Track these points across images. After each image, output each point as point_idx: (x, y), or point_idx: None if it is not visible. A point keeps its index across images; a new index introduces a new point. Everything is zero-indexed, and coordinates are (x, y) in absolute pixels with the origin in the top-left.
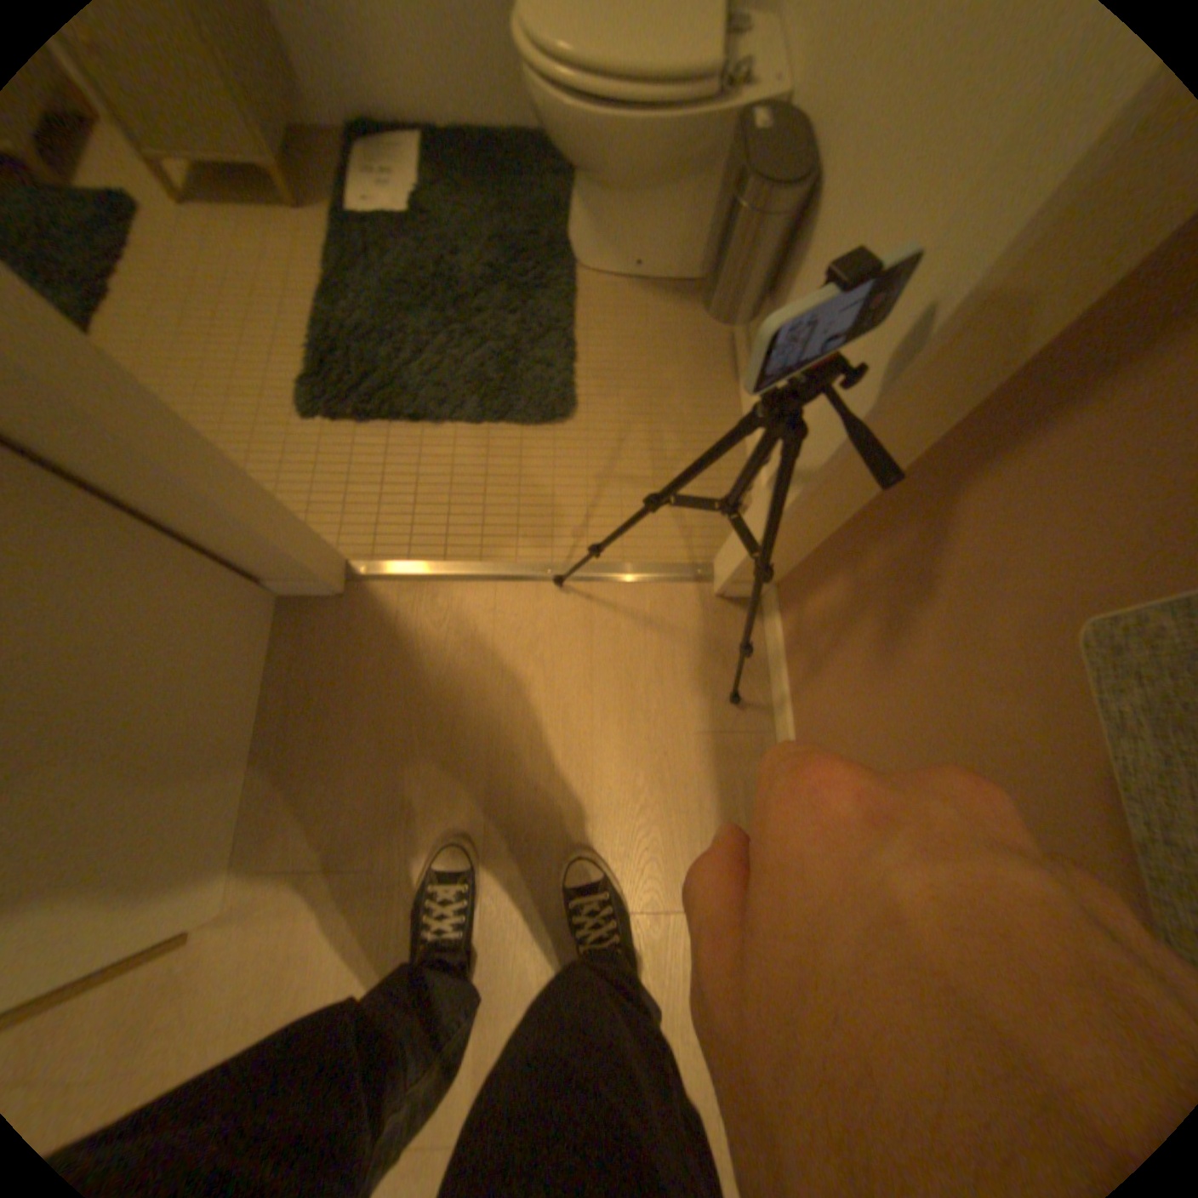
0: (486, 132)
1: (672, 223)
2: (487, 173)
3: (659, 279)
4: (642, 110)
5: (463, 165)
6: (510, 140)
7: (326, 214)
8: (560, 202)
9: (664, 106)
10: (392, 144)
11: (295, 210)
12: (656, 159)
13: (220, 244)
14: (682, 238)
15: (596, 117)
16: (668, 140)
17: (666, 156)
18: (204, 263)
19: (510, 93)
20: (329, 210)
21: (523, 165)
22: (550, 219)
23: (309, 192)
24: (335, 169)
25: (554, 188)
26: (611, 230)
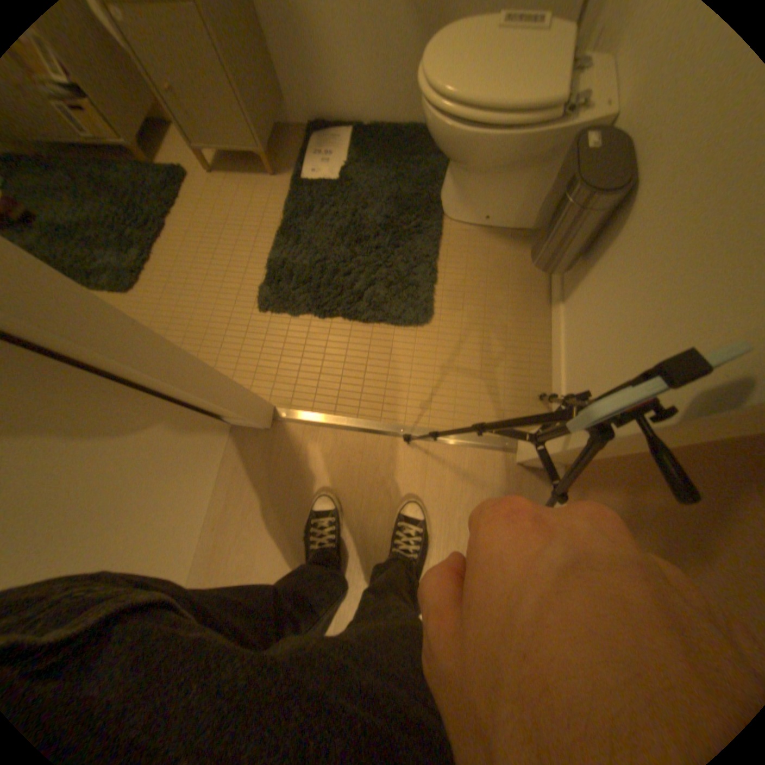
0: (395, 126)
1: (515, 193)
2: (392, 154)
3: (501, 228)
4: (503, 129)
5: (377, 148)
6: (410, 131)
7: (290, 179)
8: (438, 173)
9: (520, 126)
10: (335, 134)
11: (273, 176)
12: (509, 158)
13: (228, 196)
14: (521, 203)
15: (470, 133)
16: (520, 147)
17: (516, 156)
18: (218, 208)
19: (413, 101)
20: (292, 176)
21: (416, 148)
22: (430, 185)
23: (282, 164)
24: (299, 149)
25: (435, 163)
26: (471, 196)
